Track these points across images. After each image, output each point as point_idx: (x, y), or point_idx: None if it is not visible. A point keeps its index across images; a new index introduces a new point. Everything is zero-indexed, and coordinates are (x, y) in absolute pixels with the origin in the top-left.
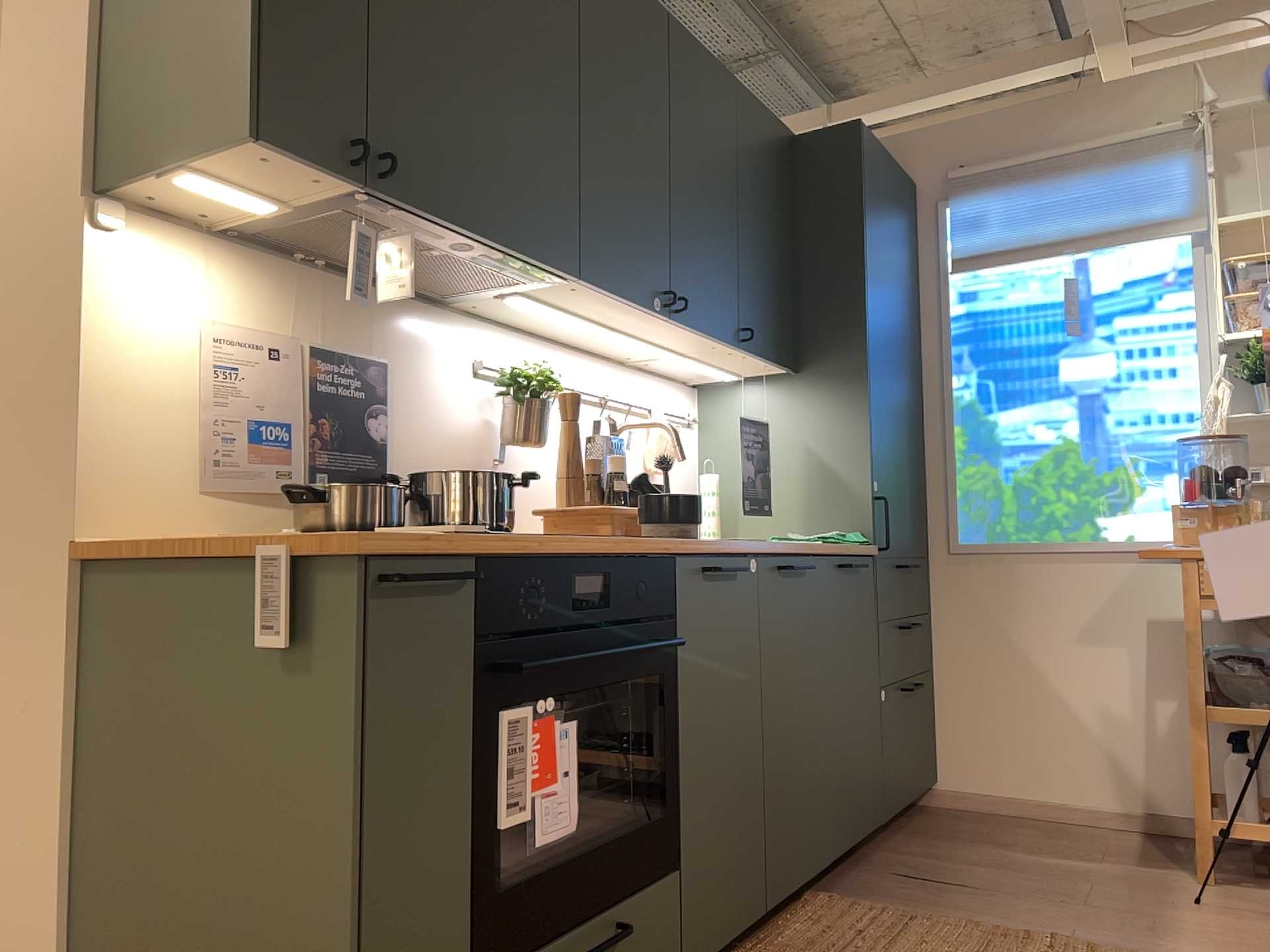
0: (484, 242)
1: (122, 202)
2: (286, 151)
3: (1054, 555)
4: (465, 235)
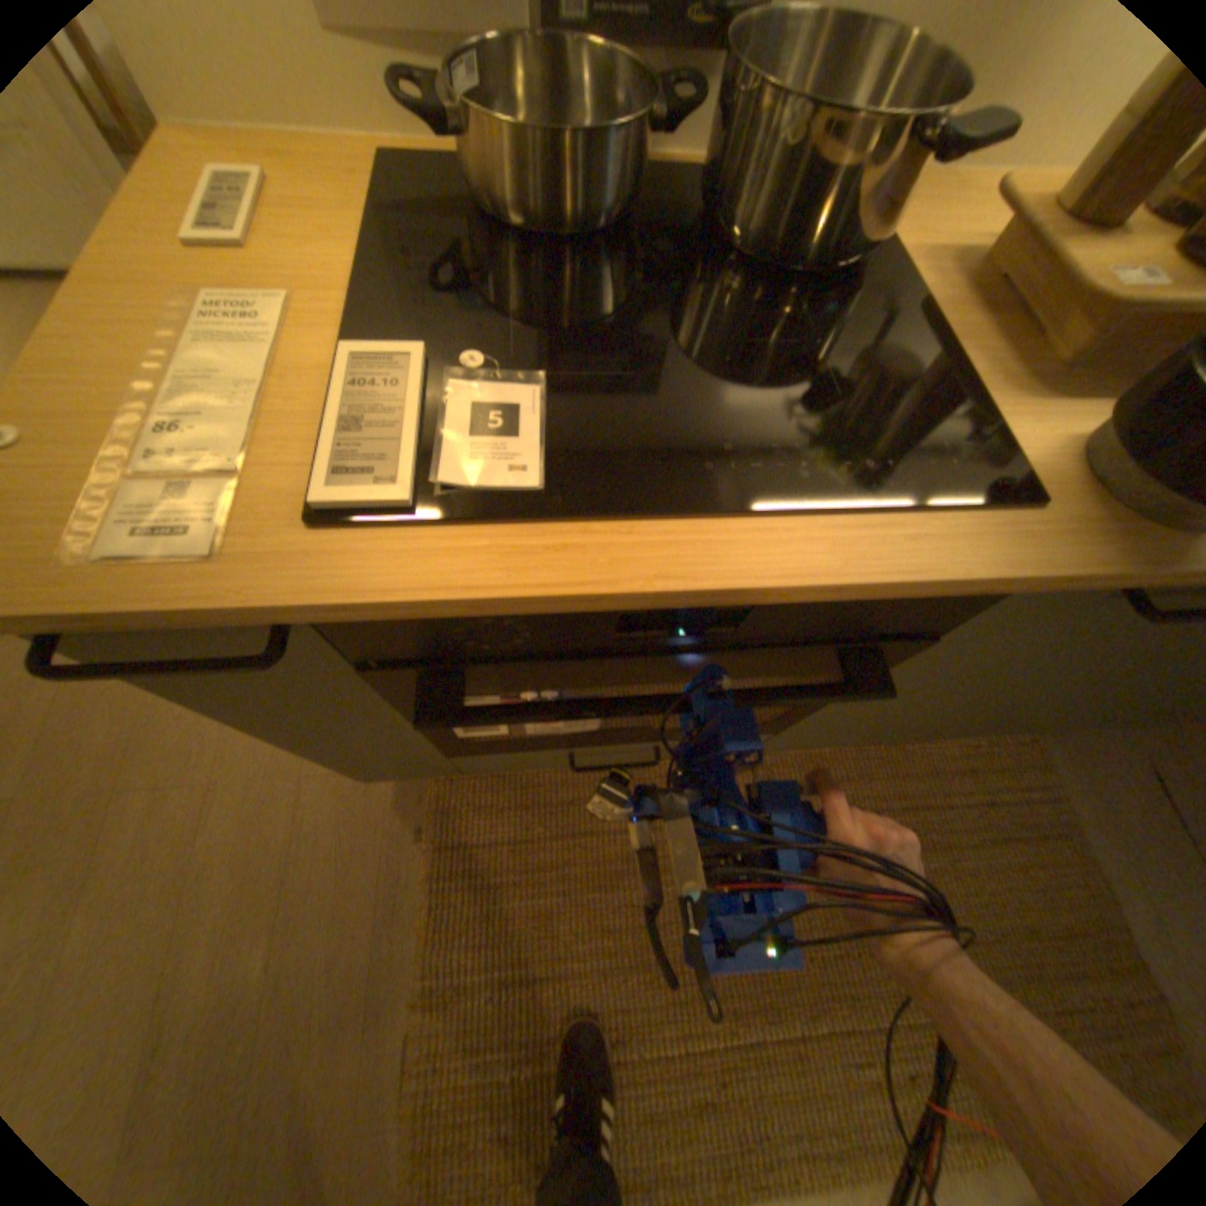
0: None
1: None
2: None
3: None
4: None
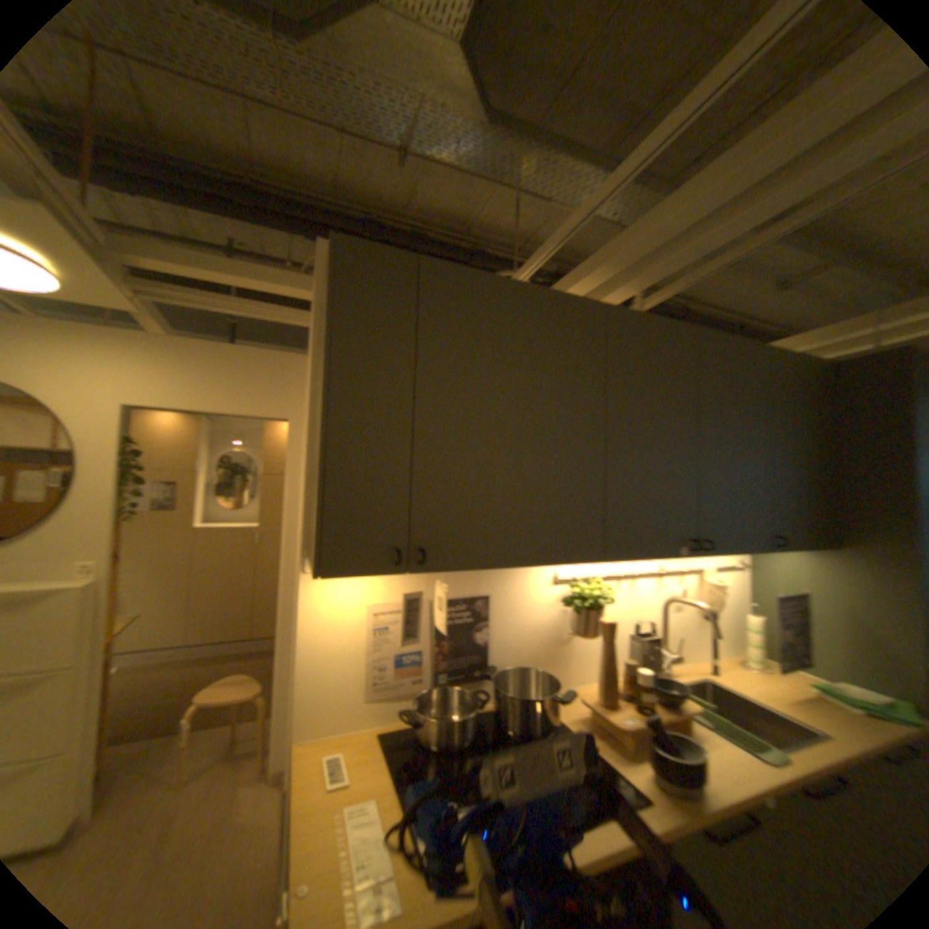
0: (517, 566)
1: None
2: (345, 573)
3: None
4: (500, 567)
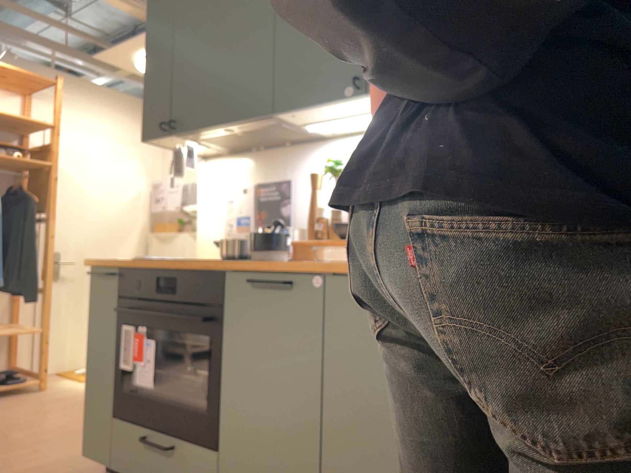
0: (223, 127)
1: (208, 157)
2: (152, 139)
3: None
4: (215, 129)
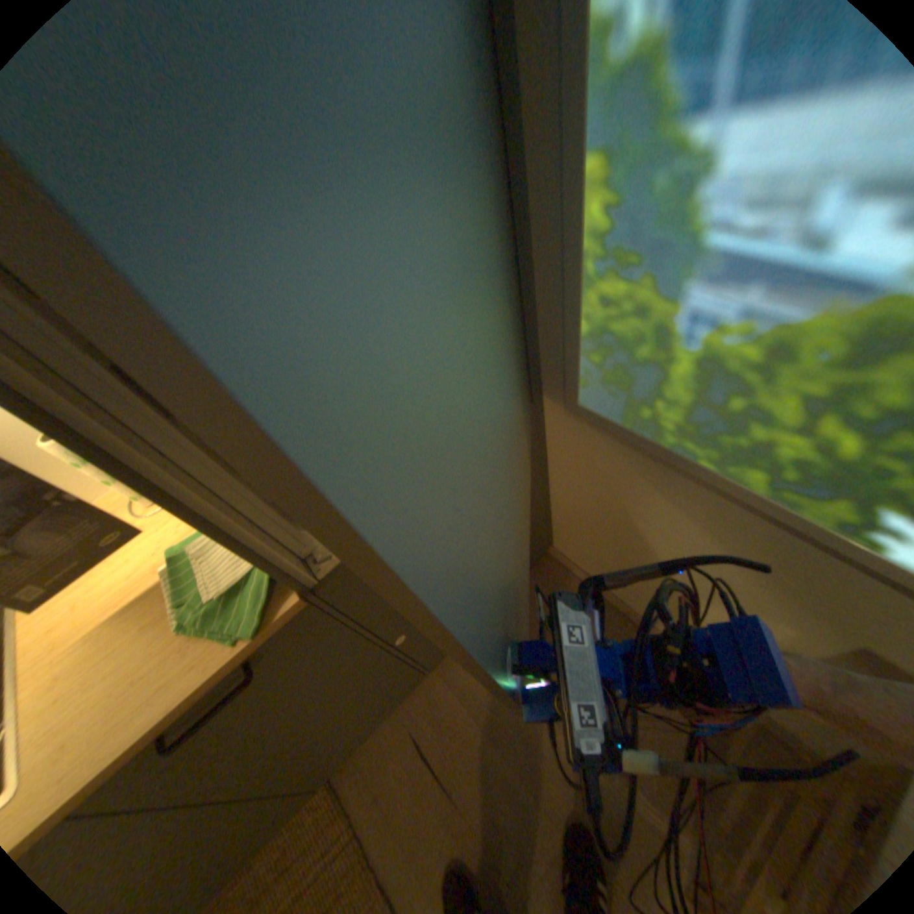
0: None
1: None
2: None
3: (738, 493)
4: None
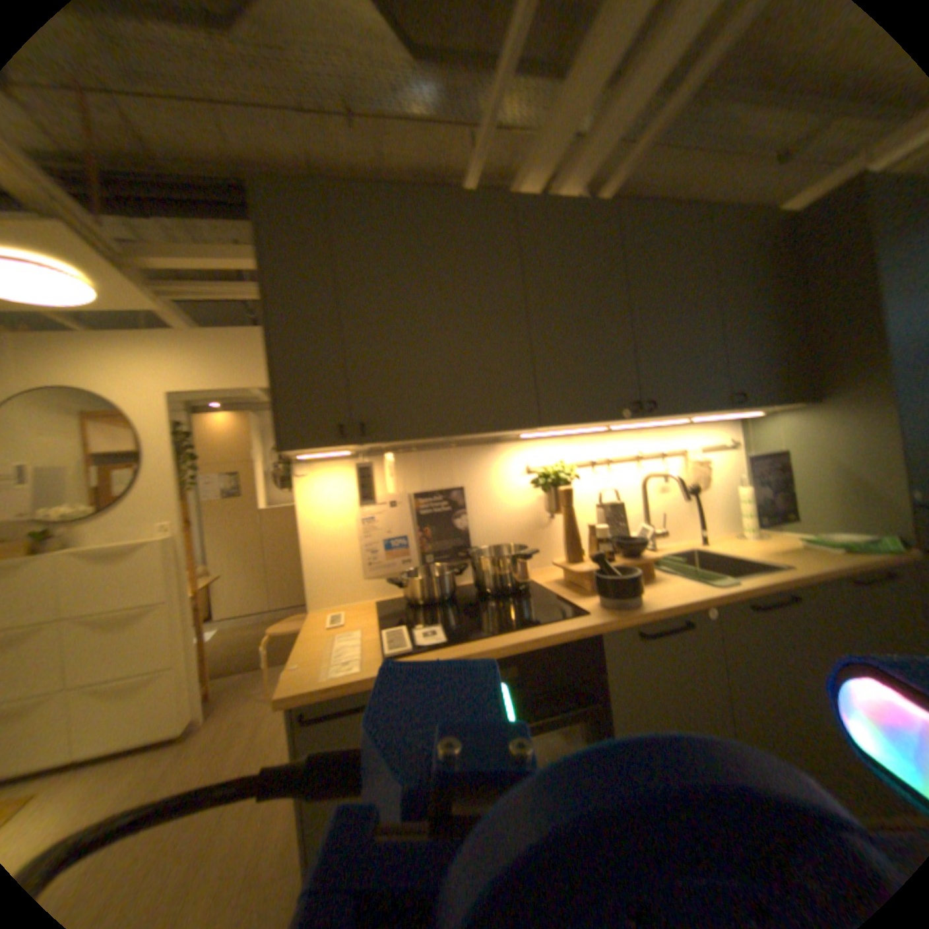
0: (454, 435)
1: (309, 458)
2: (302, 446)
3: None
4: (439, 437)
